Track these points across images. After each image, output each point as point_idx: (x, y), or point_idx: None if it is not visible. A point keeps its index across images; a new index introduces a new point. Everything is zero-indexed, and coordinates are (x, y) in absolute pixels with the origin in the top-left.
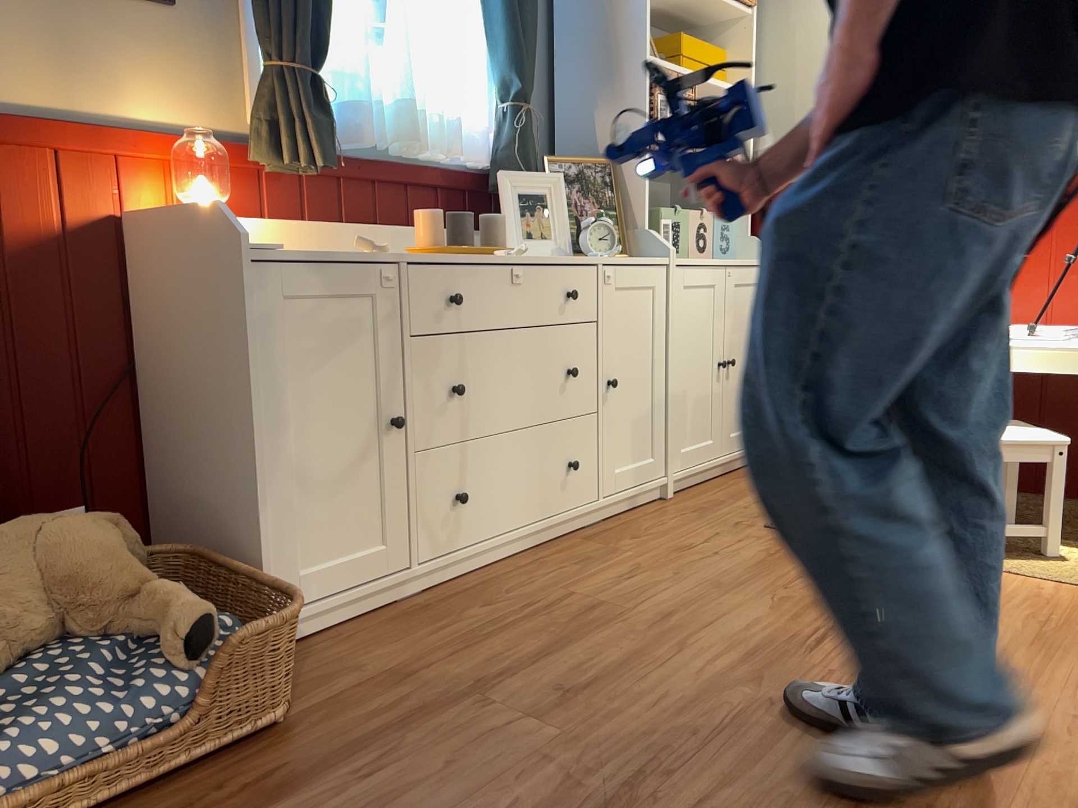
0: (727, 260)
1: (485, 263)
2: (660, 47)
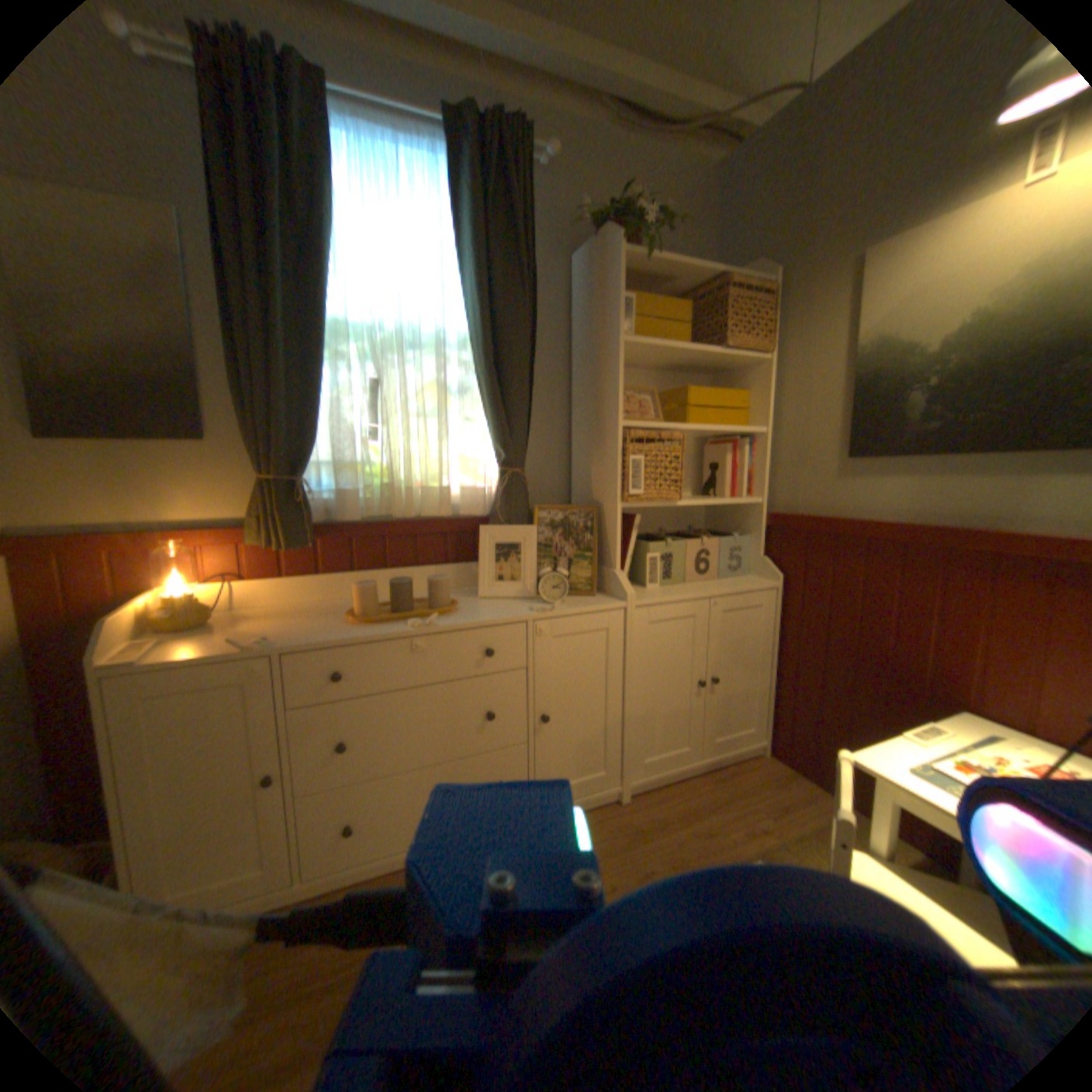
0: (717, 589)
1: (380, 640)
2: (674, 396)
